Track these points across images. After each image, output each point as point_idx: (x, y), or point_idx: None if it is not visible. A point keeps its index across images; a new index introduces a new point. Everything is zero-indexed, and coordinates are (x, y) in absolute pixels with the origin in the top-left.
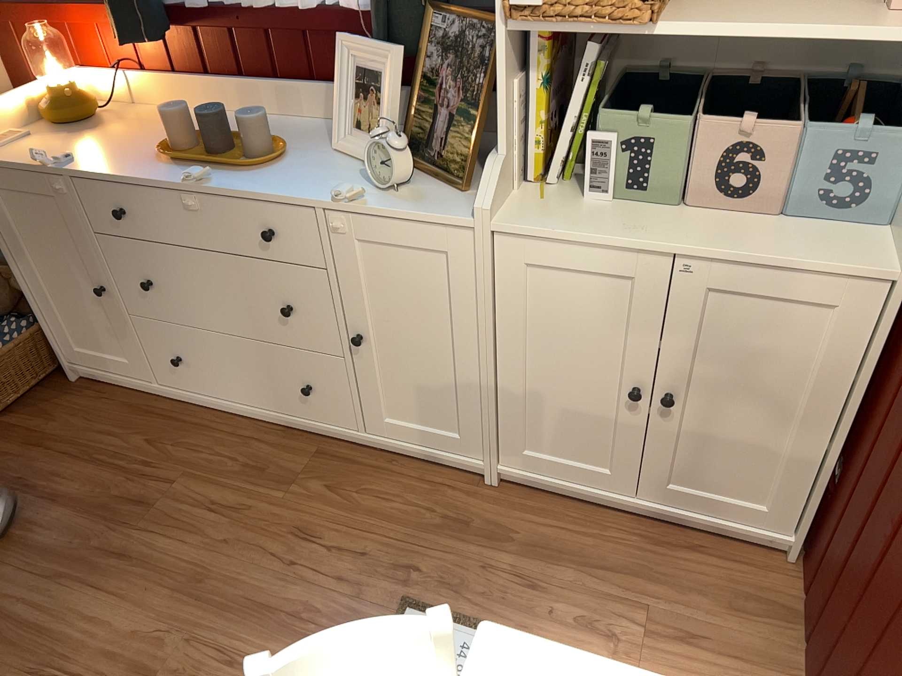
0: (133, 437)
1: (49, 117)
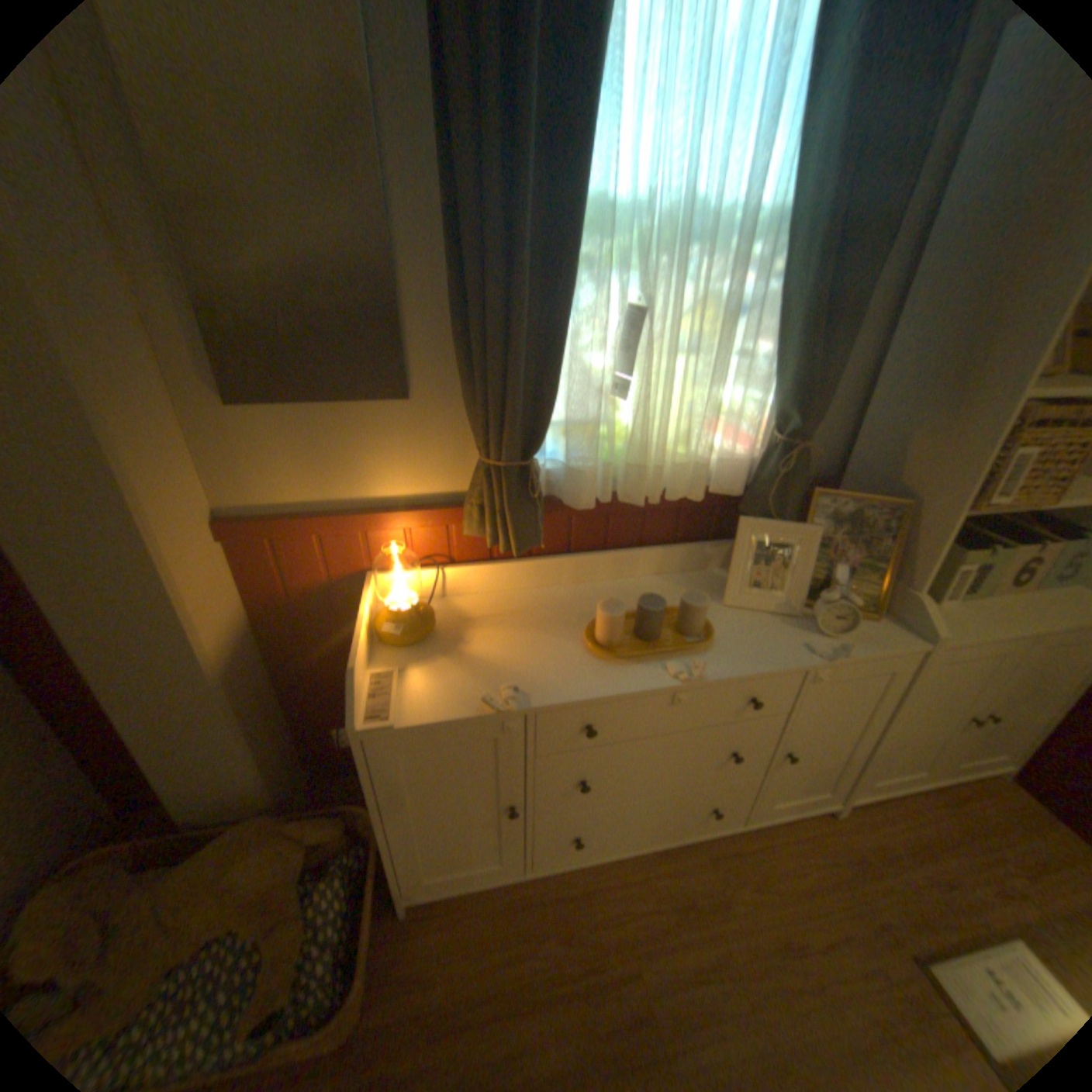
0: (542, 950)
1: (404, 642)
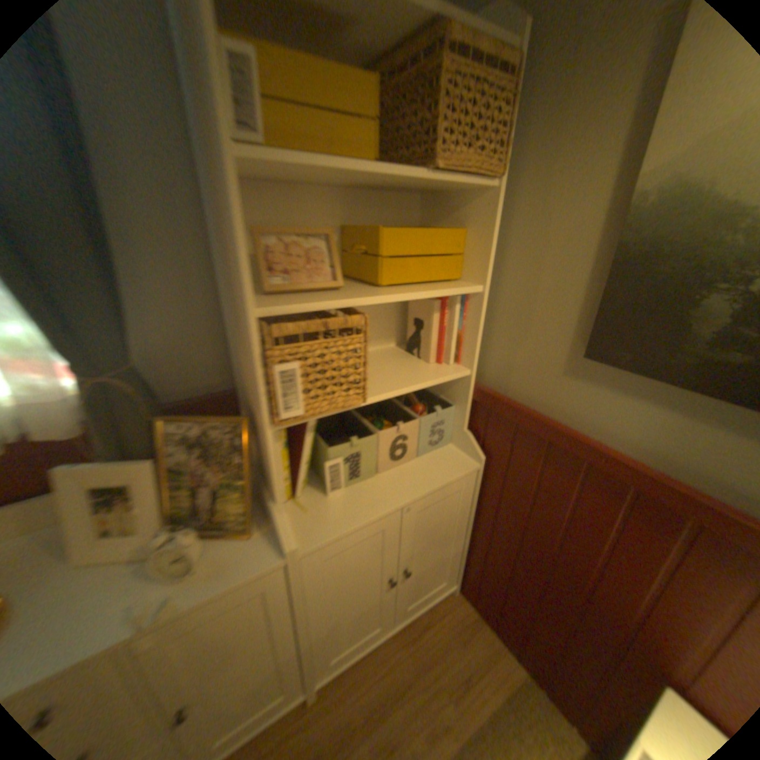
0: None
1: None
